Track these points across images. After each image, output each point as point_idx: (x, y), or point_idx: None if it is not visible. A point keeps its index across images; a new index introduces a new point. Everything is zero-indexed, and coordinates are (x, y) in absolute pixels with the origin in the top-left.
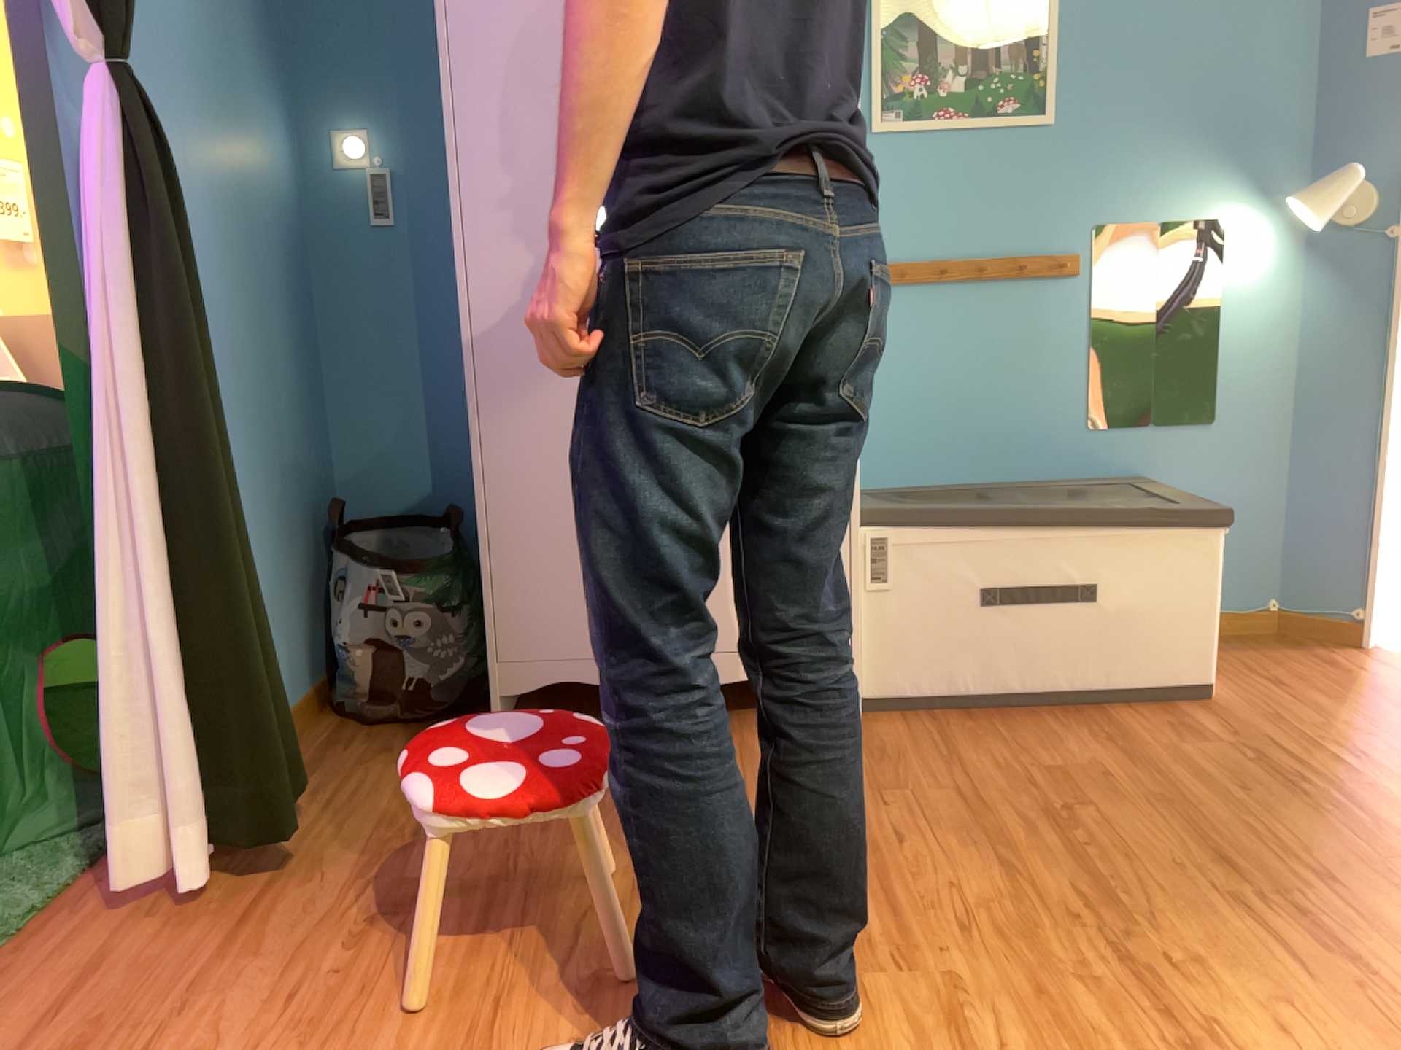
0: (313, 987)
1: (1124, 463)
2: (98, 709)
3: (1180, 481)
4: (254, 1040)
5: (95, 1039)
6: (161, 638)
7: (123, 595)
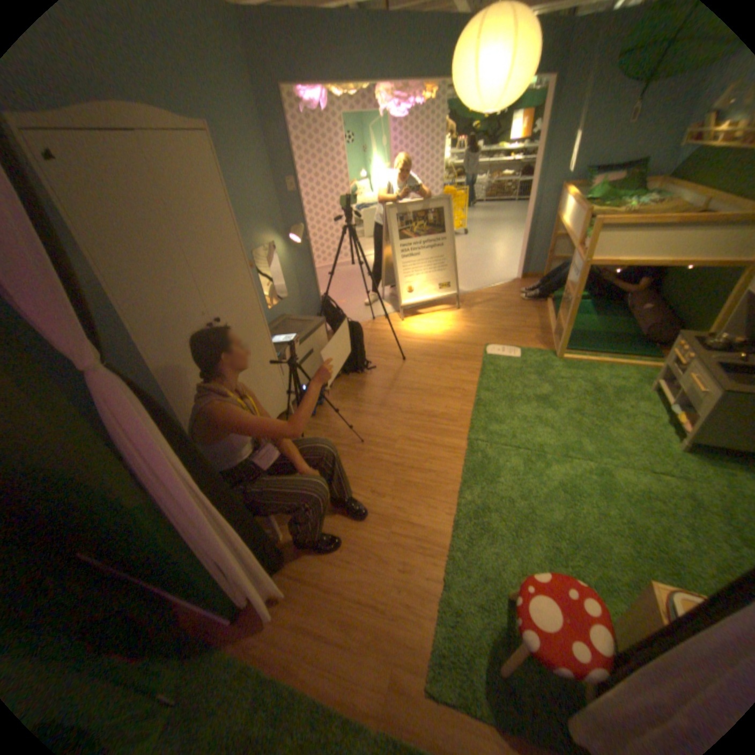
0: (349, 550)
1: (276, 314)
2: (236, 589)
3: (286, 313)
4: (365, 565)
5: (346, 612)
6: (229, 552)
7: (233, 548)
